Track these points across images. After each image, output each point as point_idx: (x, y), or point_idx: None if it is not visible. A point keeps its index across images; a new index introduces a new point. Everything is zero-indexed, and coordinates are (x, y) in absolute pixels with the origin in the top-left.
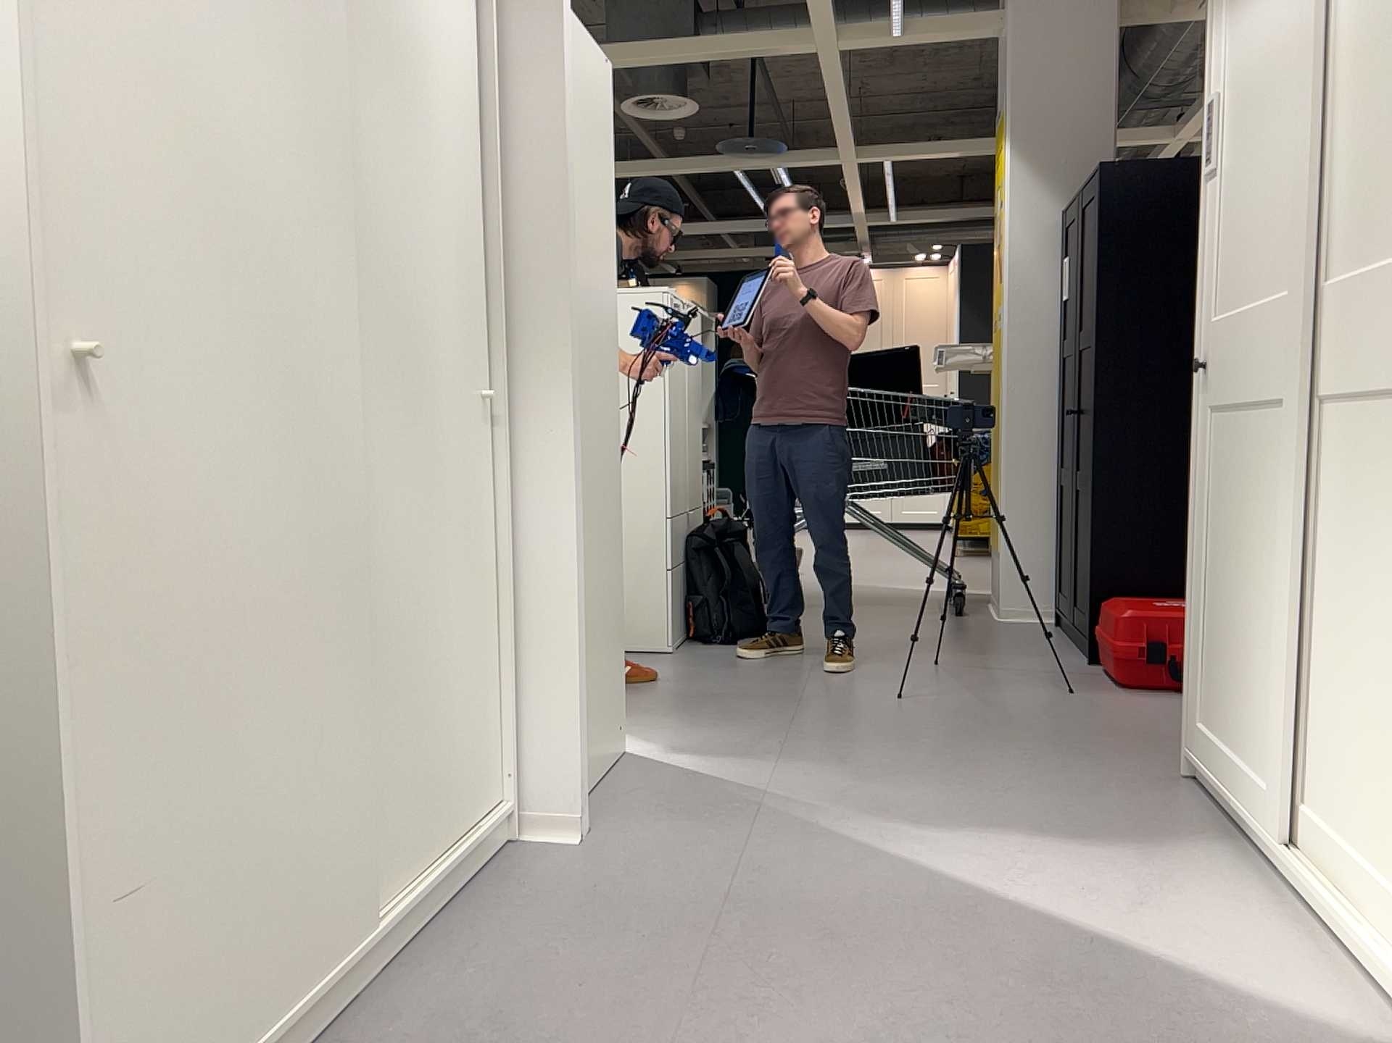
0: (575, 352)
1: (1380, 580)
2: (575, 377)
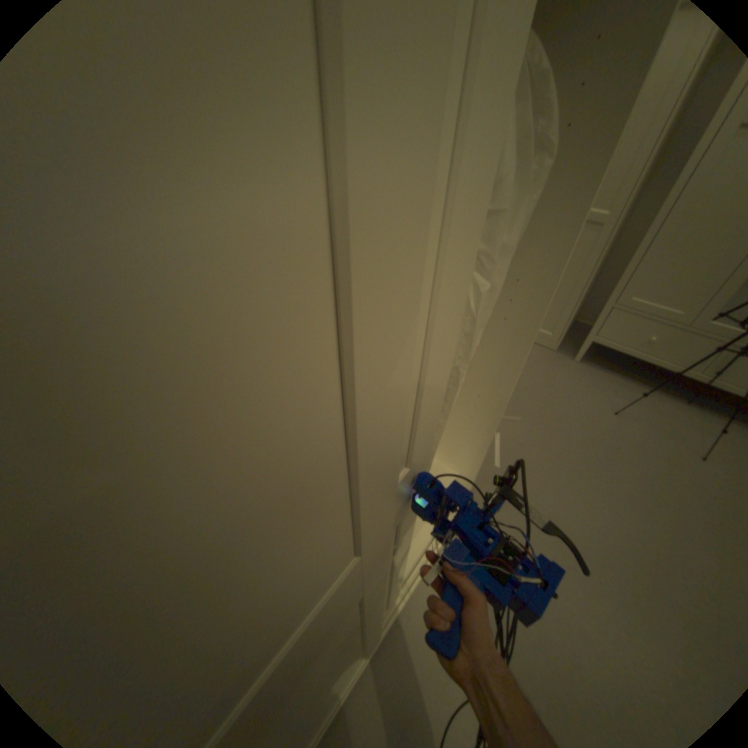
0: None
1: None
2: None
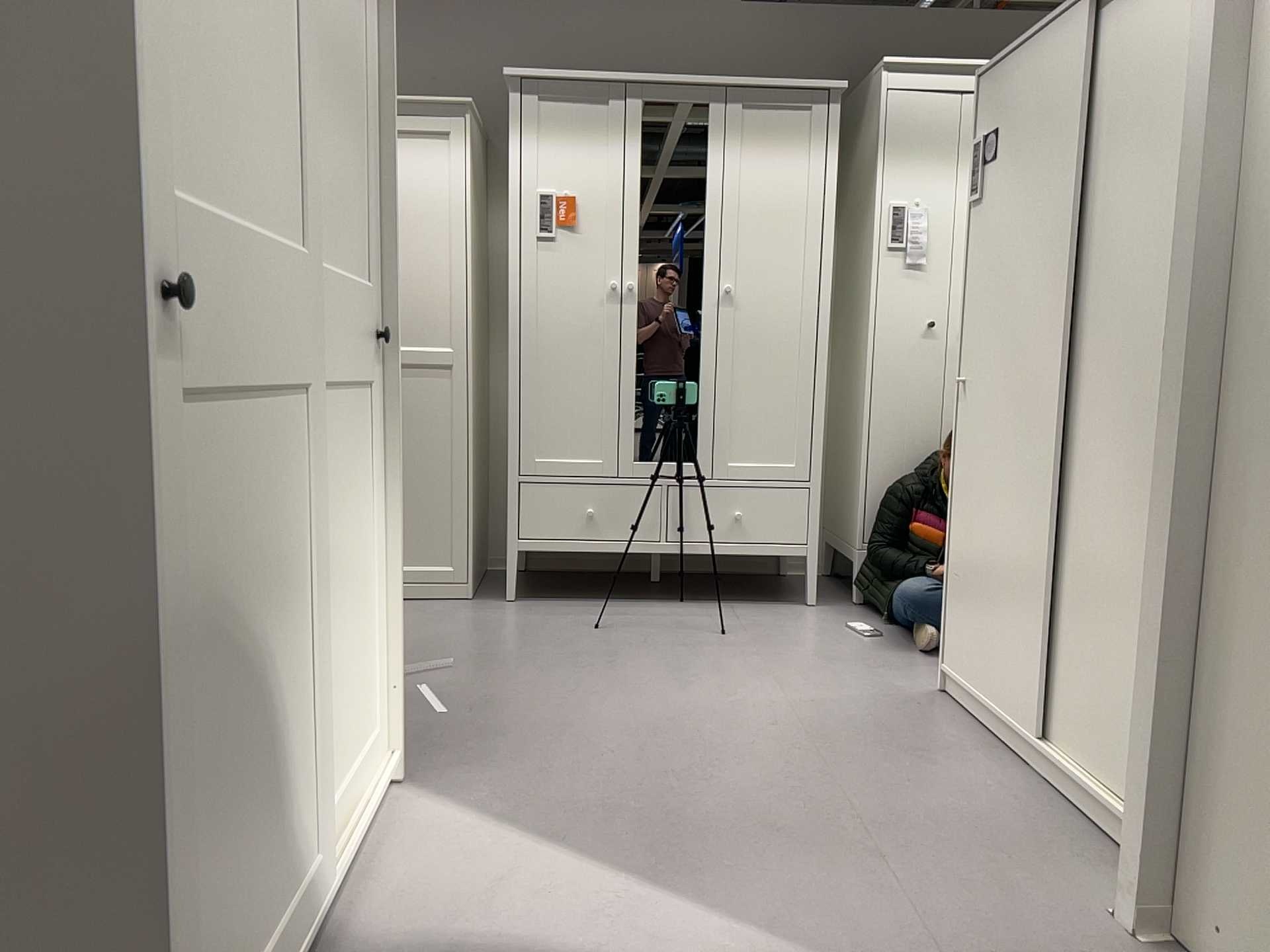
0: (1182, 335)
1: (348, 540)
2: (1180, 368)
